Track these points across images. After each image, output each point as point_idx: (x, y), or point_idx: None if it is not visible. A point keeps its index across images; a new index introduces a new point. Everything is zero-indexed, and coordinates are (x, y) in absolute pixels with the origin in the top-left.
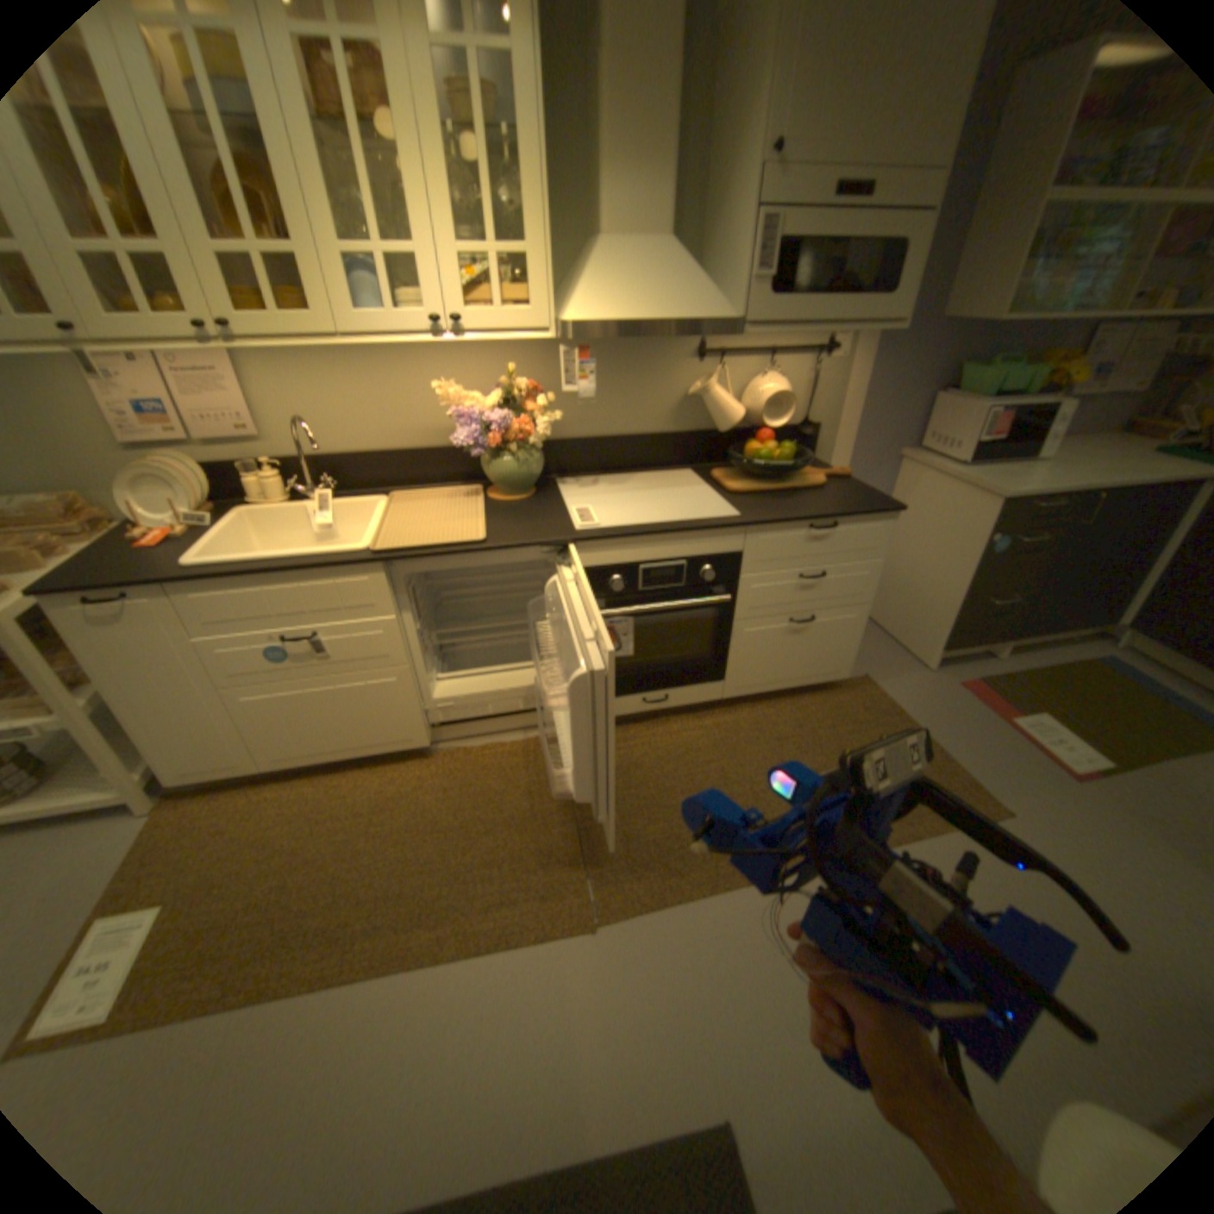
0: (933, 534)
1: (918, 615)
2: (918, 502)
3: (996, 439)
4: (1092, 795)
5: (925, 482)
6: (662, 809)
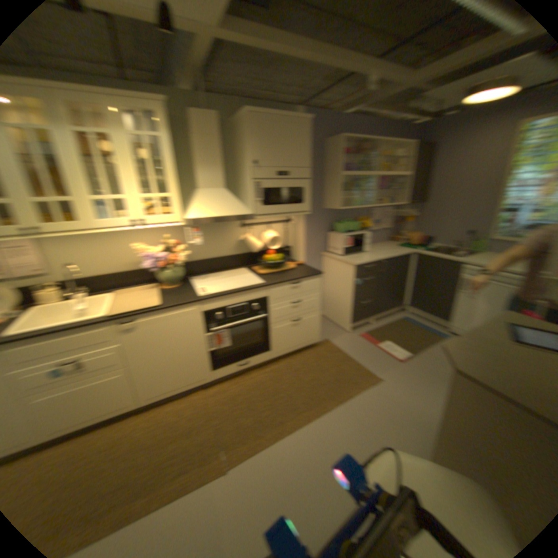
0: (336, 281)
1: (338, 312)
2: (329, 271)
3: (348, 247)
4: (404, 367)
5: (329, 263)
6: (249, 412)
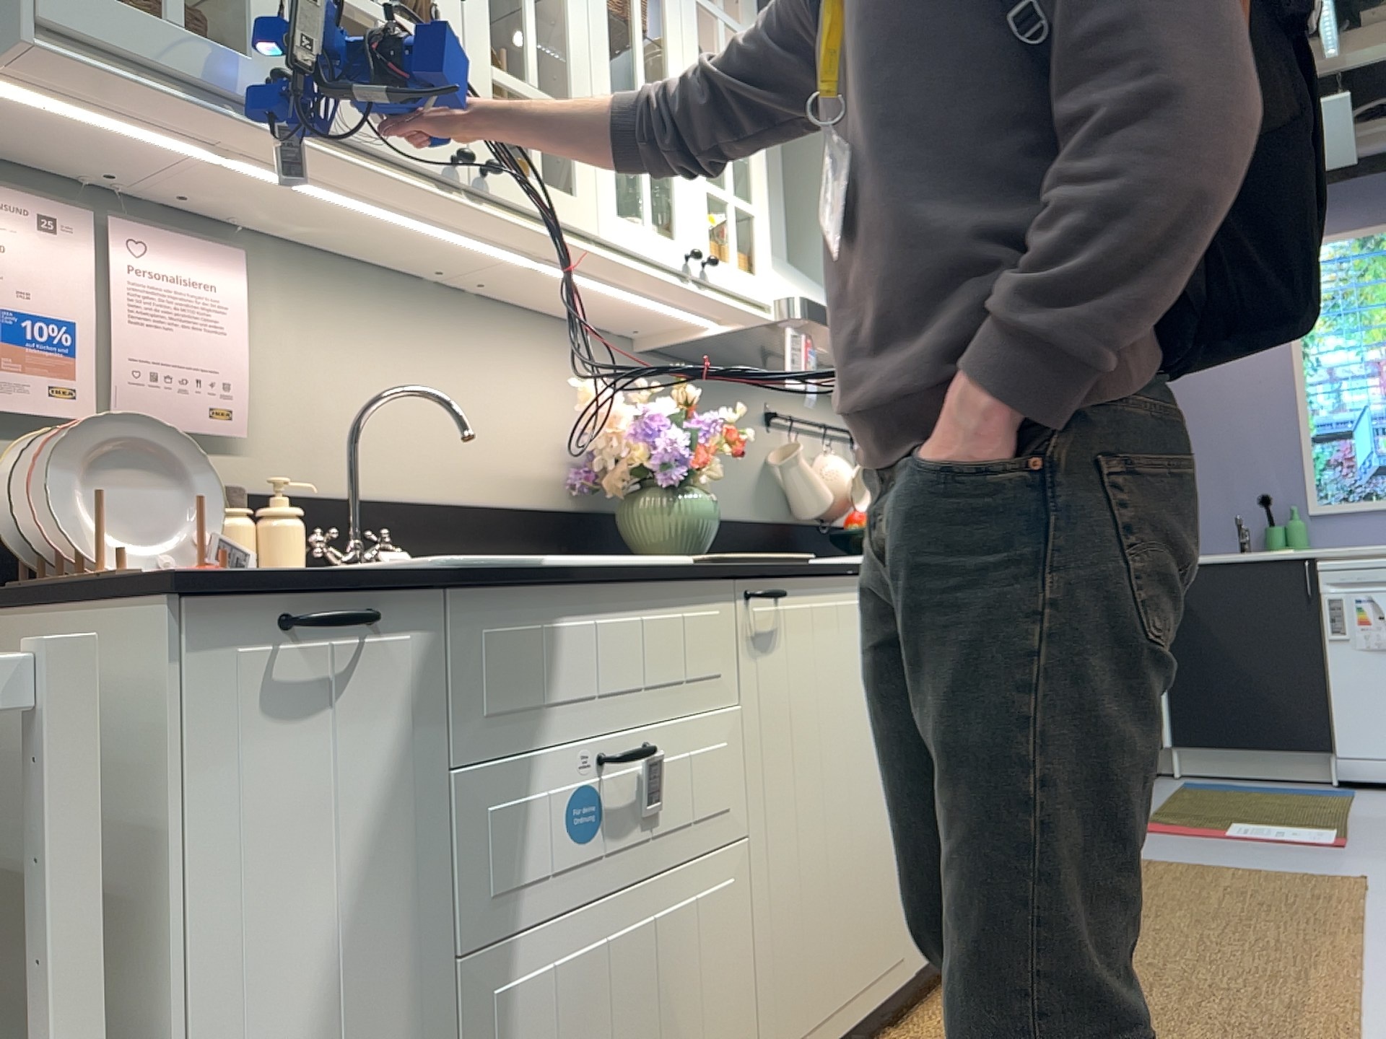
0: None
1: None
2: None
3: None
4: (1363, 848)
5: None
6: (1157, 1017)
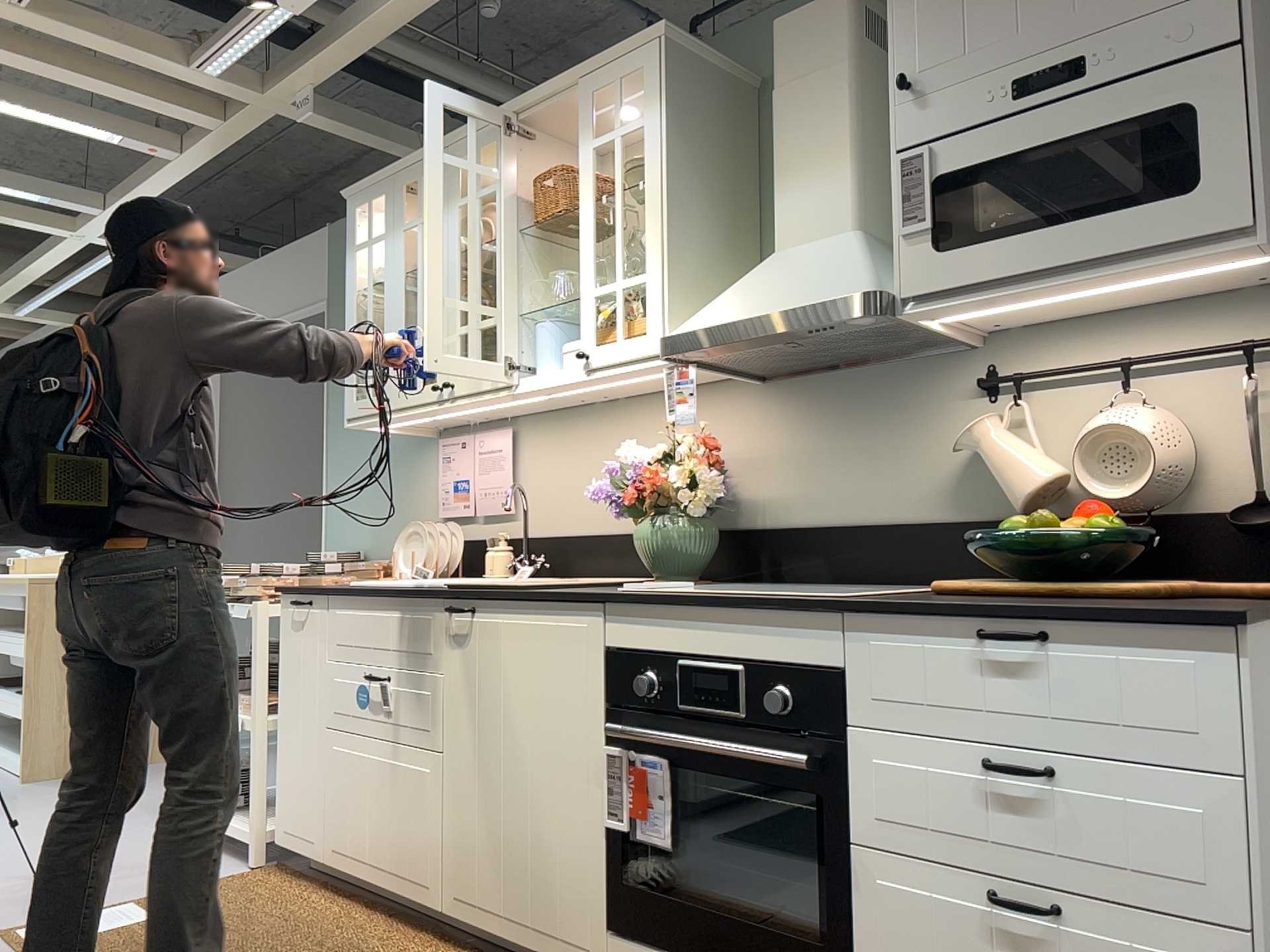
0: None
1: None
2: None
3: None
4: None
5: None
6: None
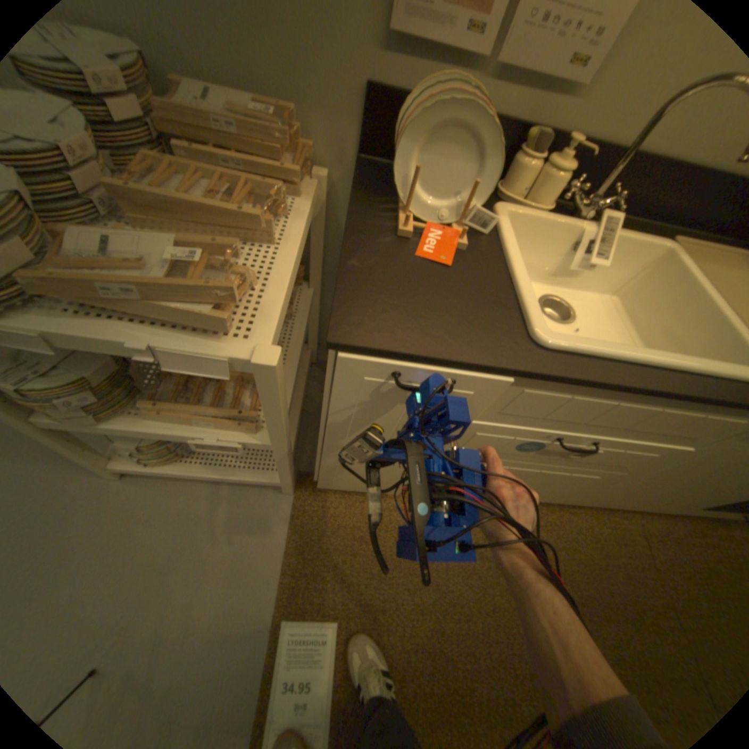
0: None
1: None
2: None
3: None
4: None
5: None
6: None
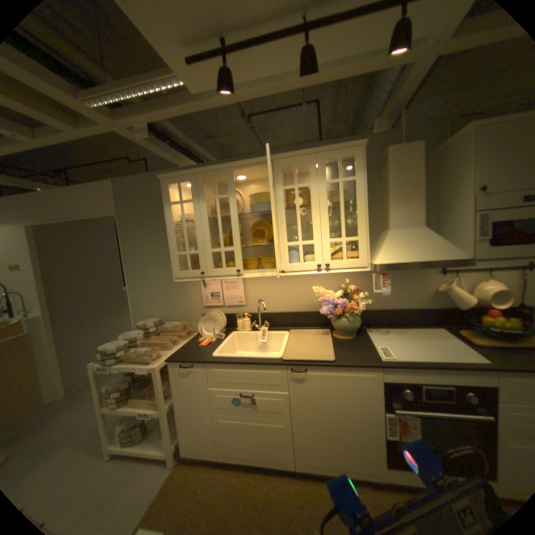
0: None
1: None
2: None
3: None
4: None
5: None
6: None
